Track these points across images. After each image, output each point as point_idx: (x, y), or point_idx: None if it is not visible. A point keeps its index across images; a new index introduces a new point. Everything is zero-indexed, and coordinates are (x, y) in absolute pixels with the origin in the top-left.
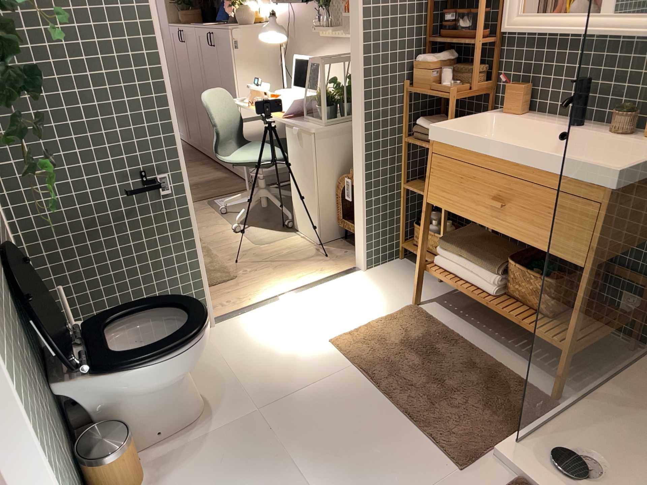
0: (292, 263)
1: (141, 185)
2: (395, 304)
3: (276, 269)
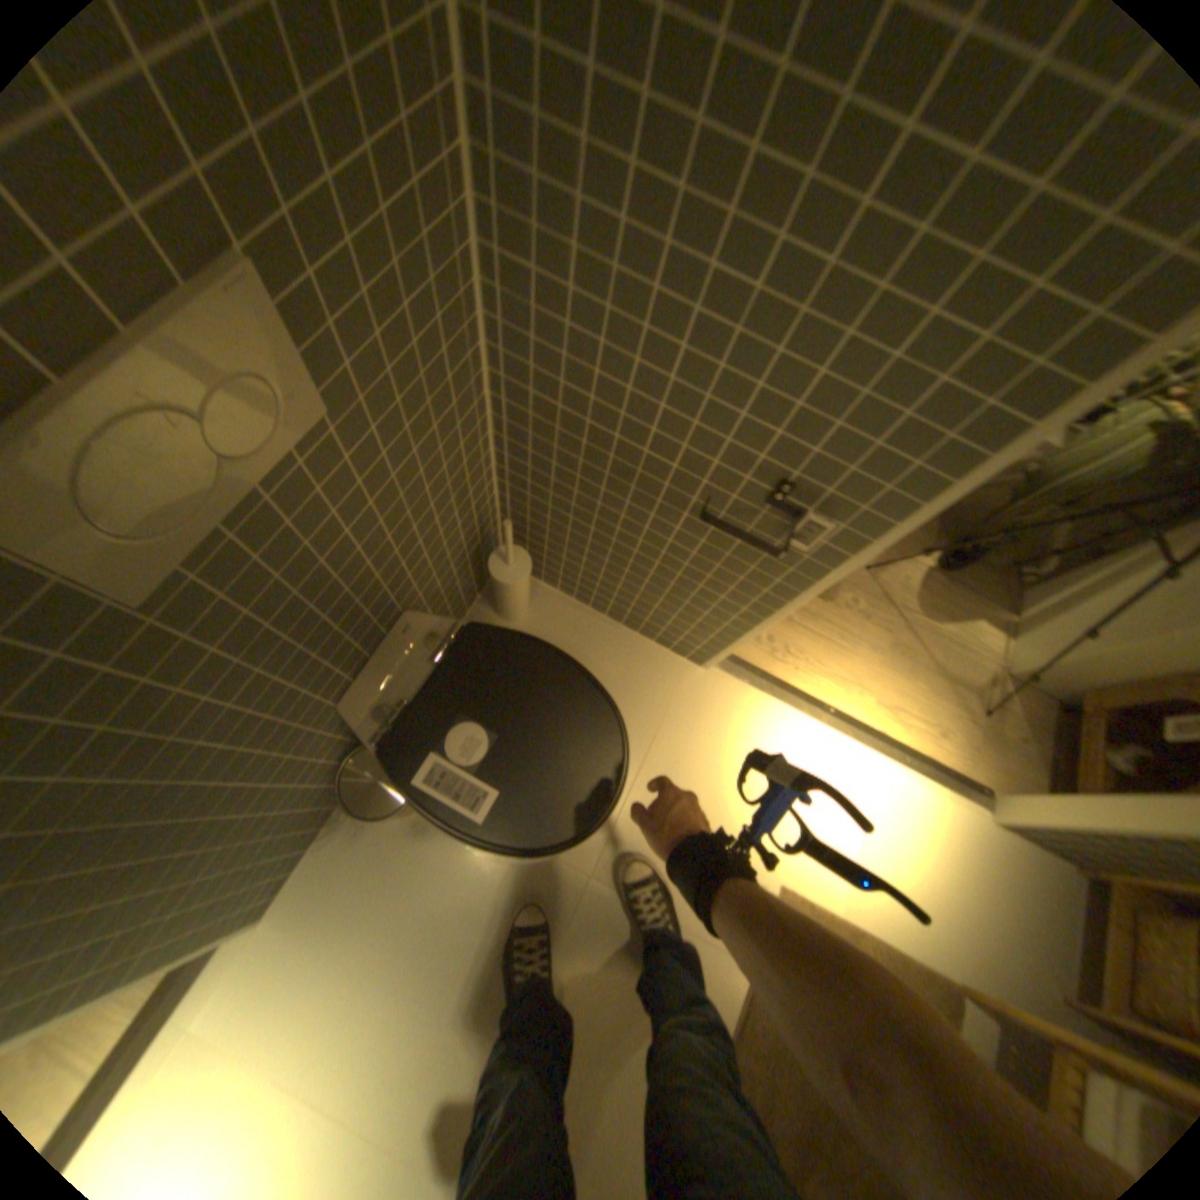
0: (933, 664)
1: (766, 495)
2: (945, 953)
3: (899, 648)
